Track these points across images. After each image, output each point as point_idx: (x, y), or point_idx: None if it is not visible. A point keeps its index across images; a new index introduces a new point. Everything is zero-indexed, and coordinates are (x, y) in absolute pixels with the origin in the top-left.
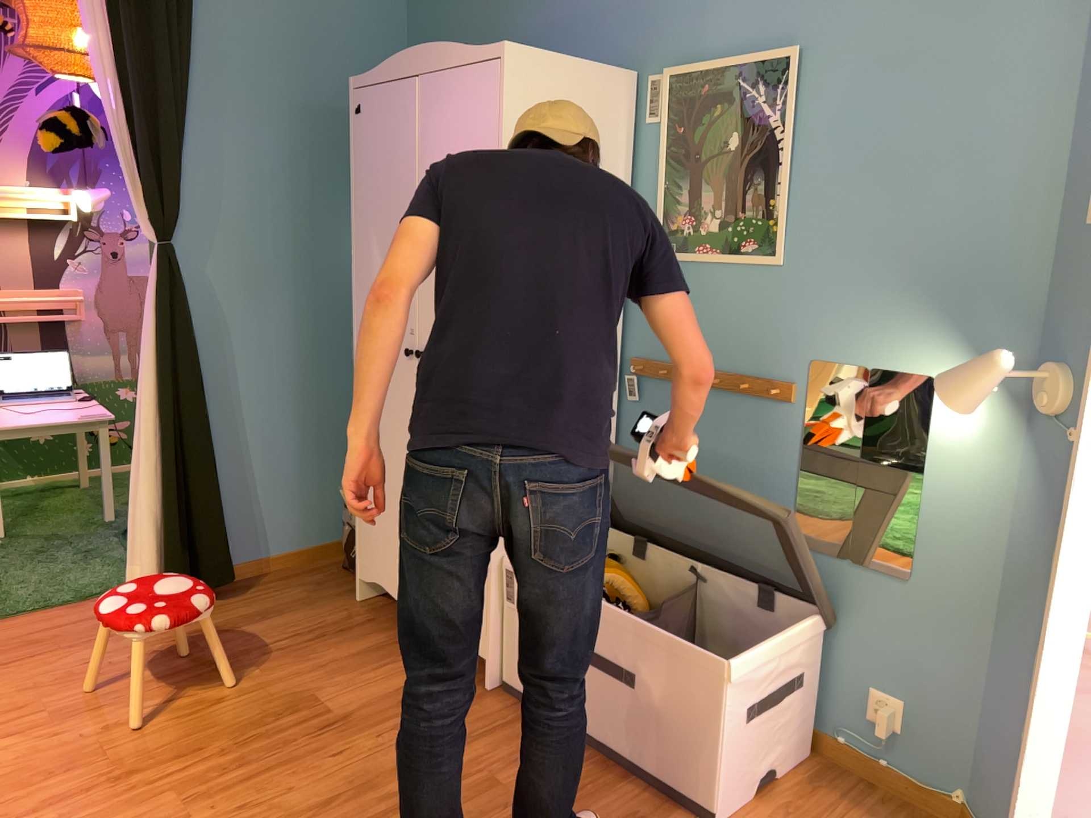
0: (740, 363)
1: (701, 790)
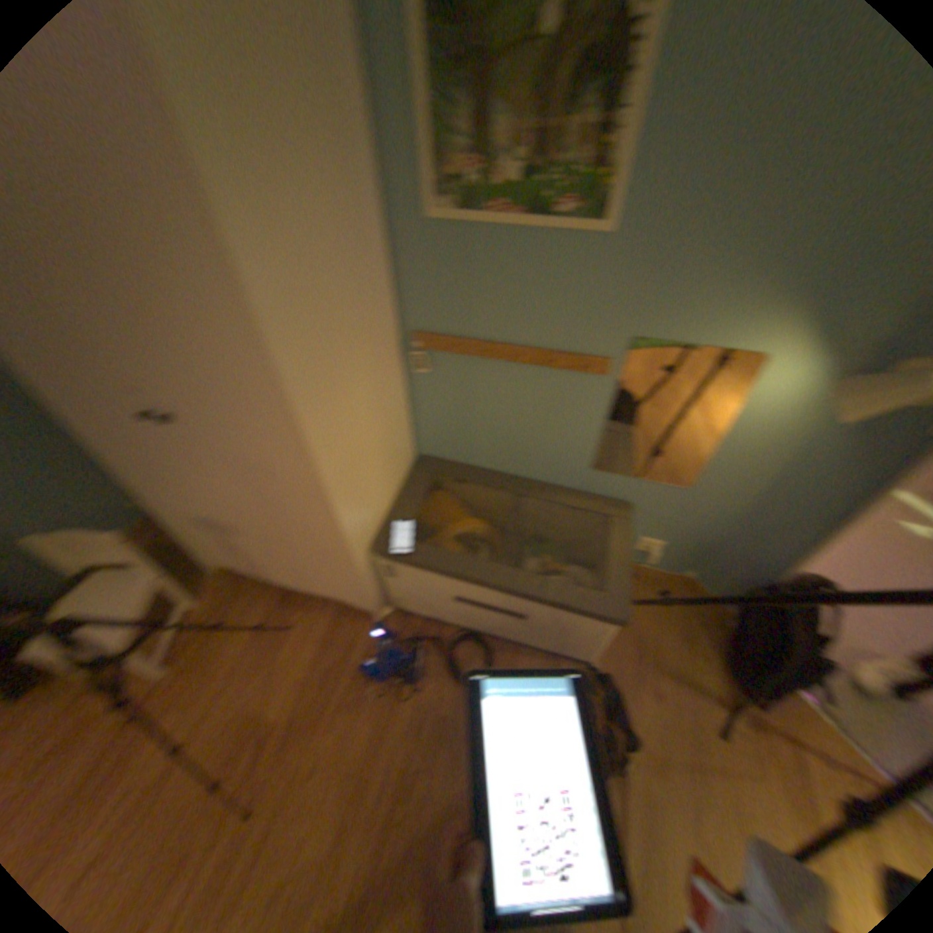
0: (548, 340)
1: (576, 659)
